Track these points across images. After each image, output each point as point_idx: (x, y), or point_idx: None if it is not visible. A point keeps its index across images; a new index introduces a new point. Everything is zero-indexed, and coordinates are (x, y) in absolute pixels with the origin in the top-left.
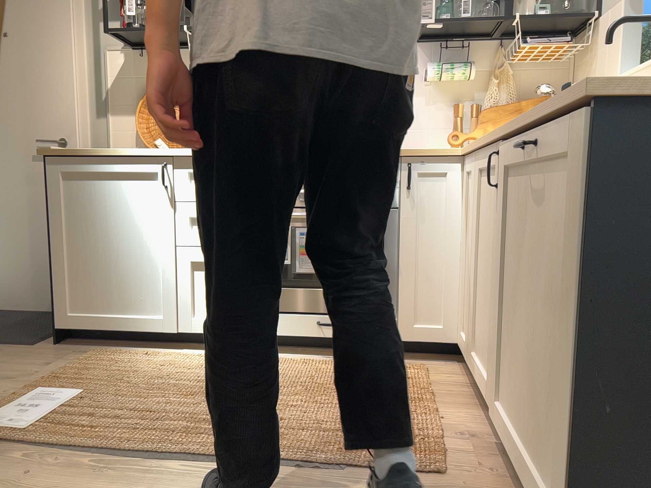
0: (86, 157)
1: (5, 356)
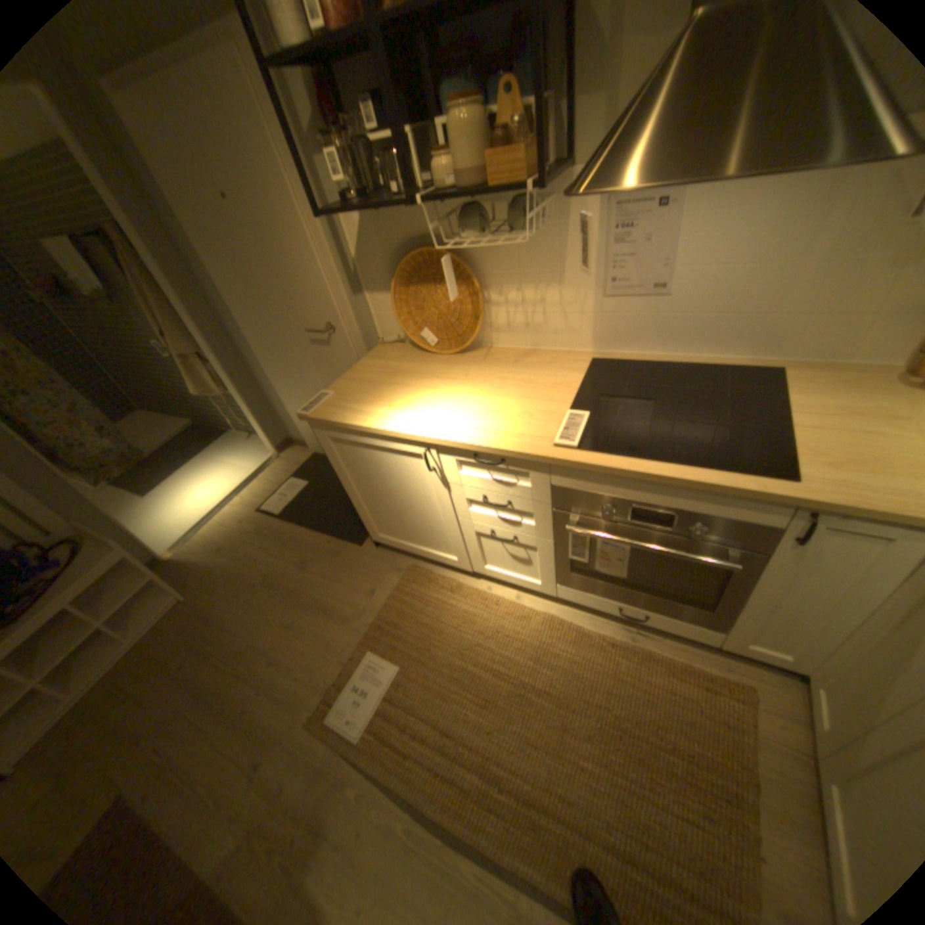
0: (345, 427)
1: (342, 565)
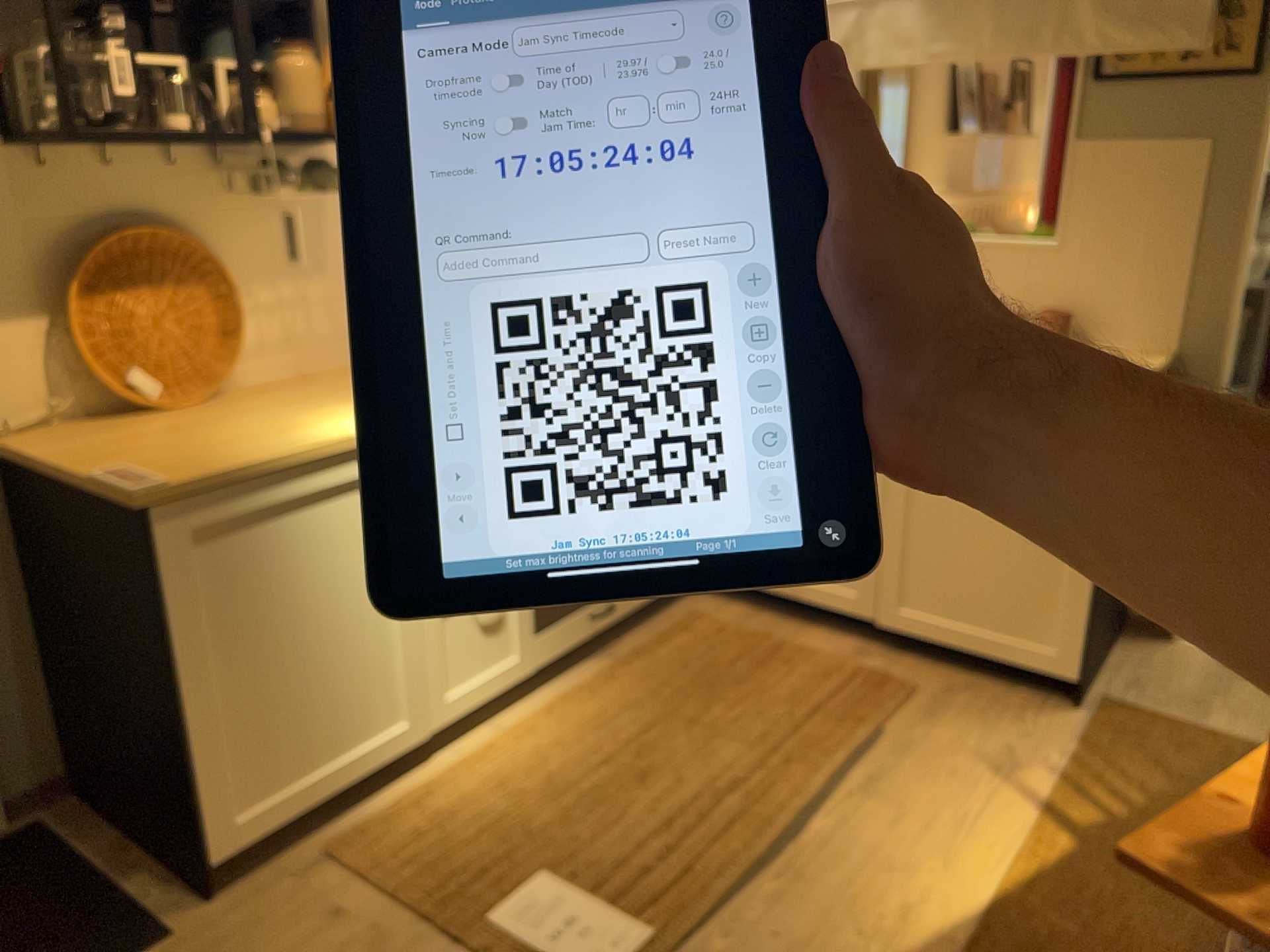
0: (250, 478)
1: None
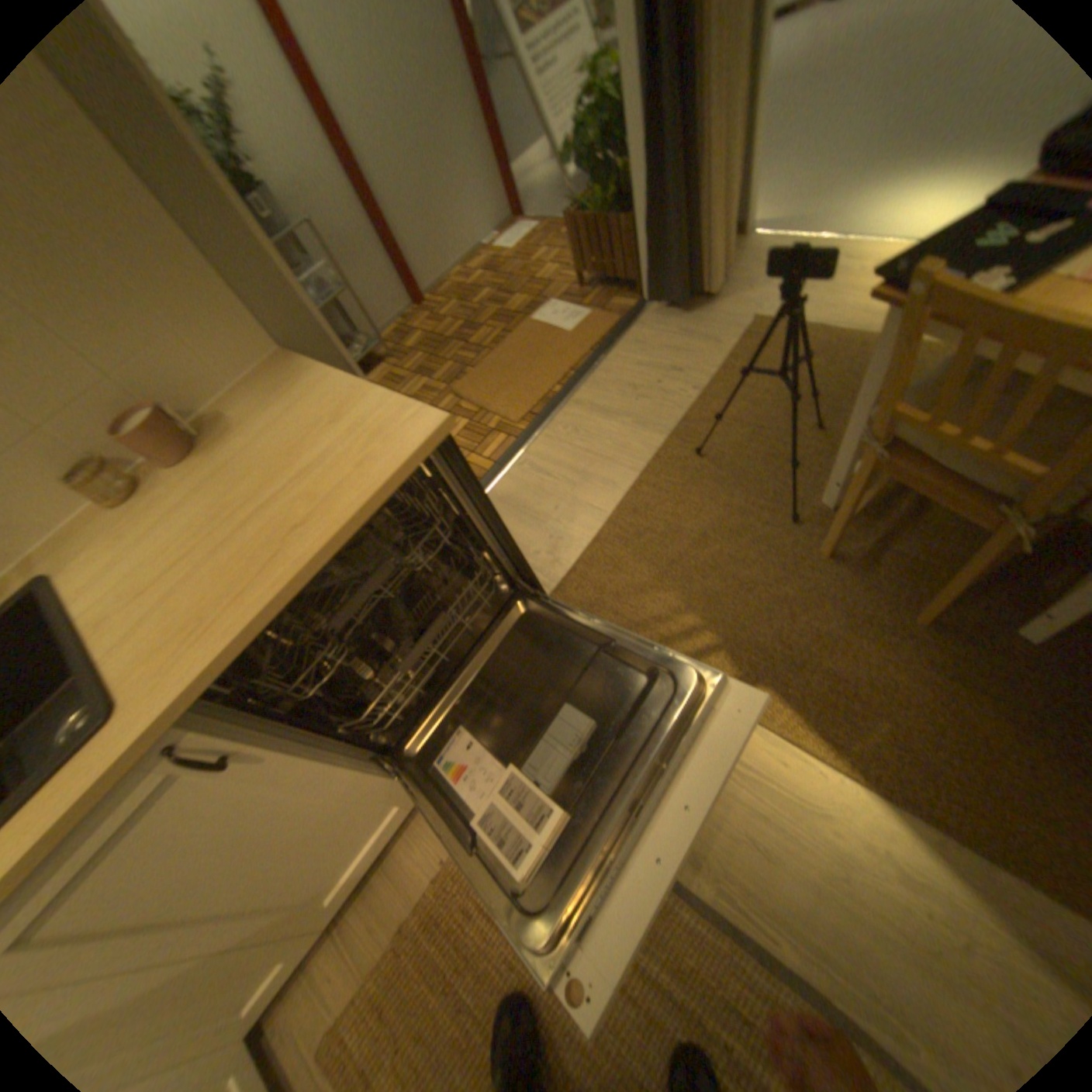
0: None
1: None
